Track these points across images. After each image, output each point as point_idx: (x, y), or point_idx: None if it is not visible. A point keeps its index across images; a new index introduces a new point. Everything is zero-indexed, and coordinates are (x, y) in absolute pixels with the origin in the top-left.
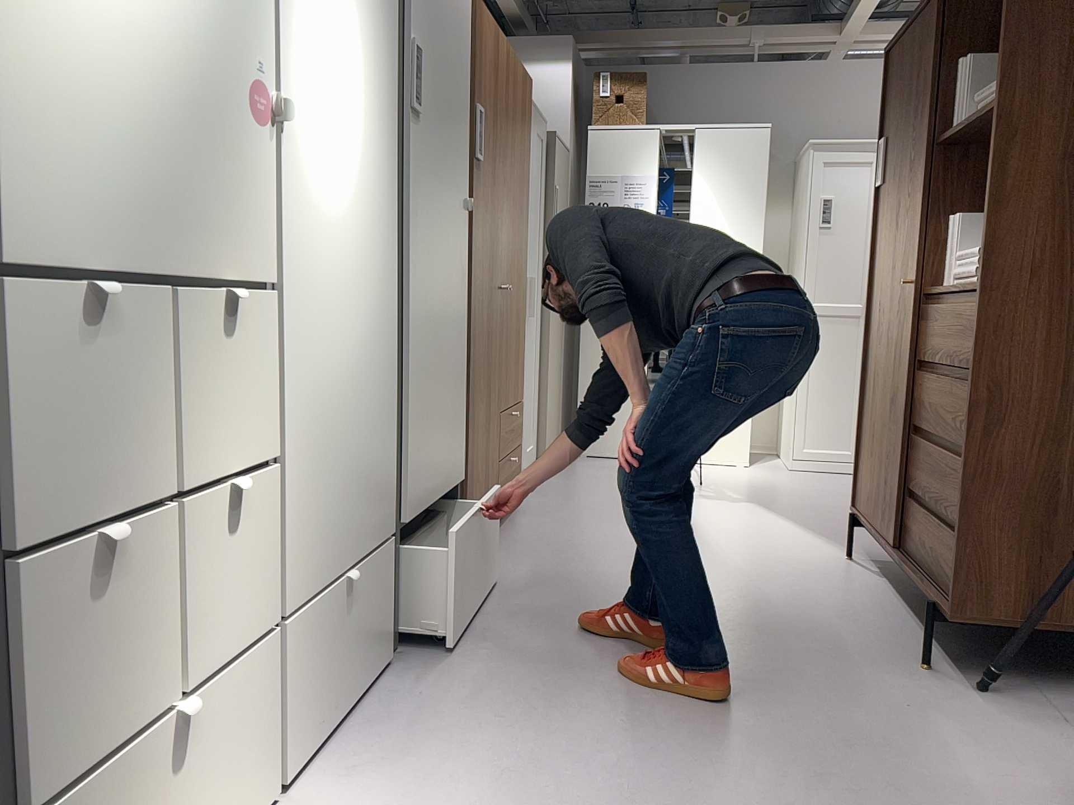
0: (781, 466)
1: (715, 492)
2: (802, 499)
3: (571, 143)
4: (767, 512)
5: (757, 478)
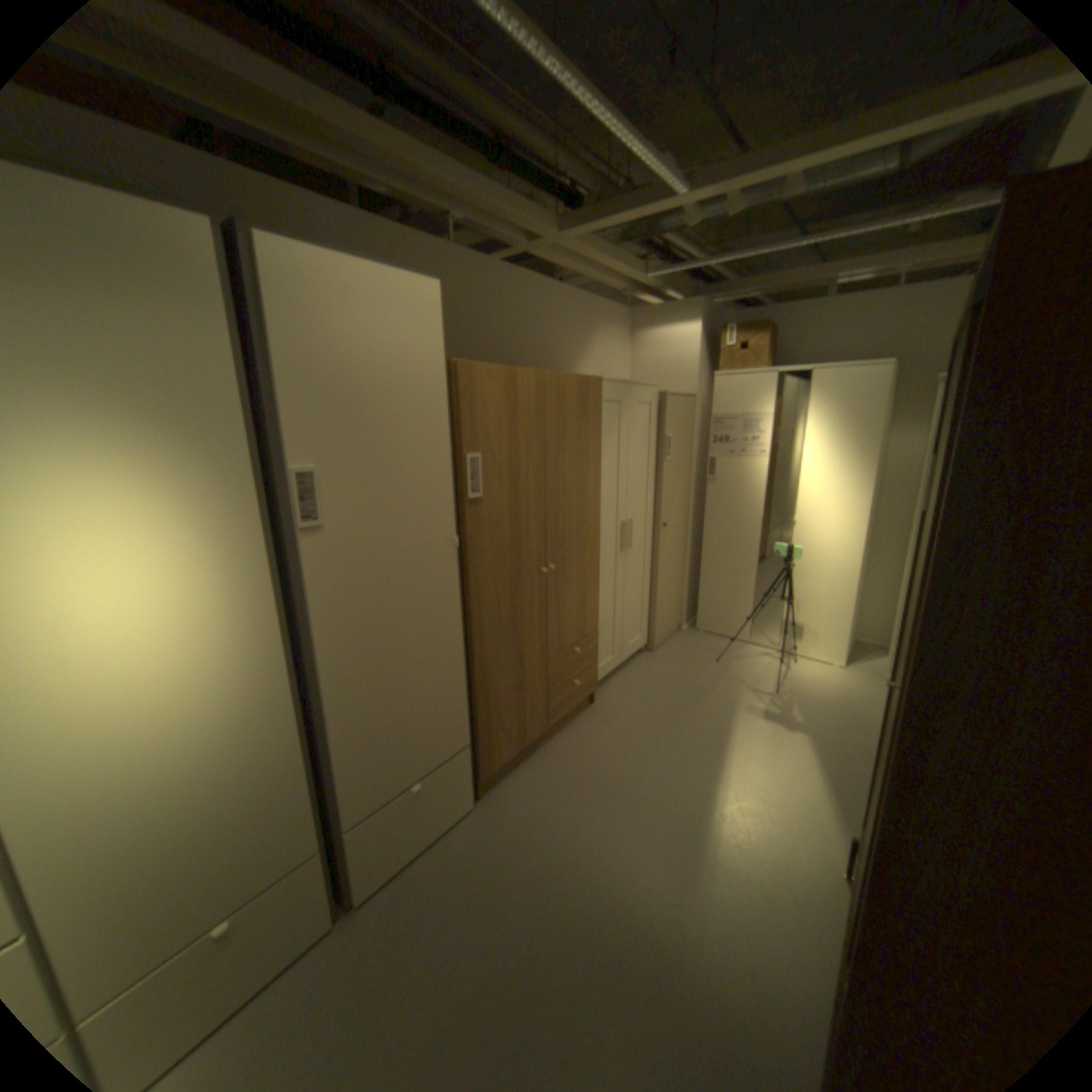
0: (881, 672)
1: (783, 707)
2: (868, 737)
3: (700, 387)
4: (812, 756)
5: (842, 689)
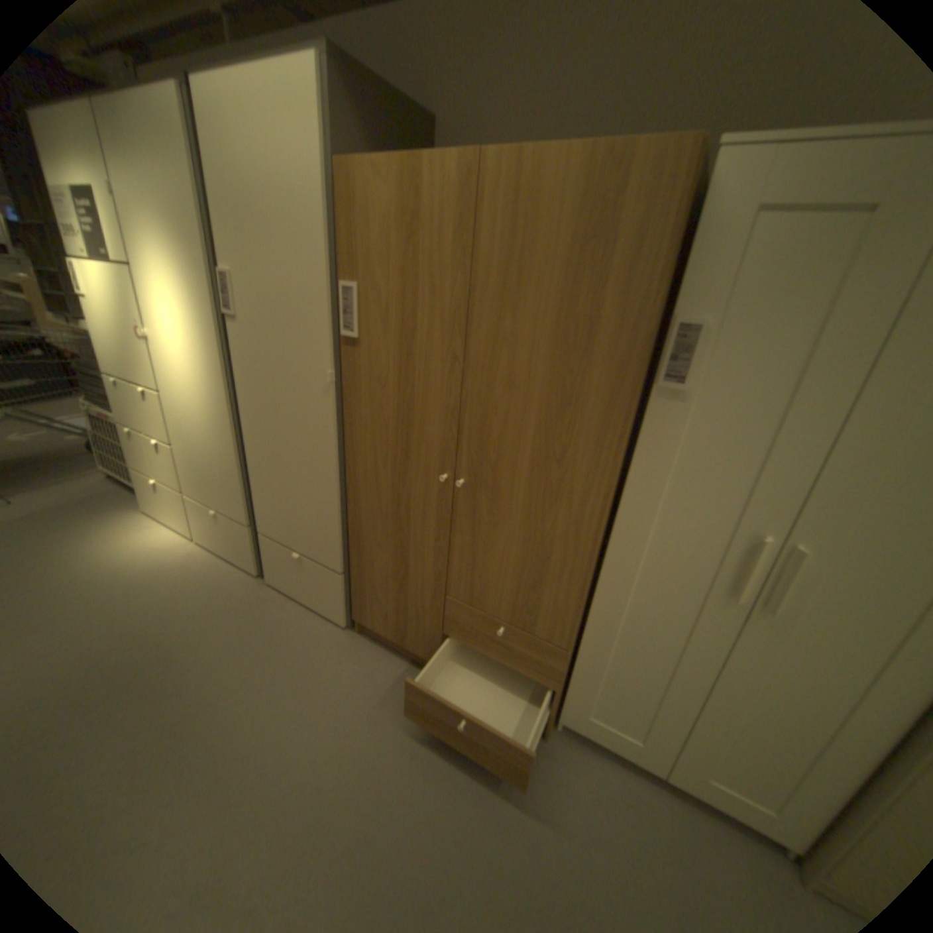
0: None
1: None
2: None
3: None
4: None
5: None
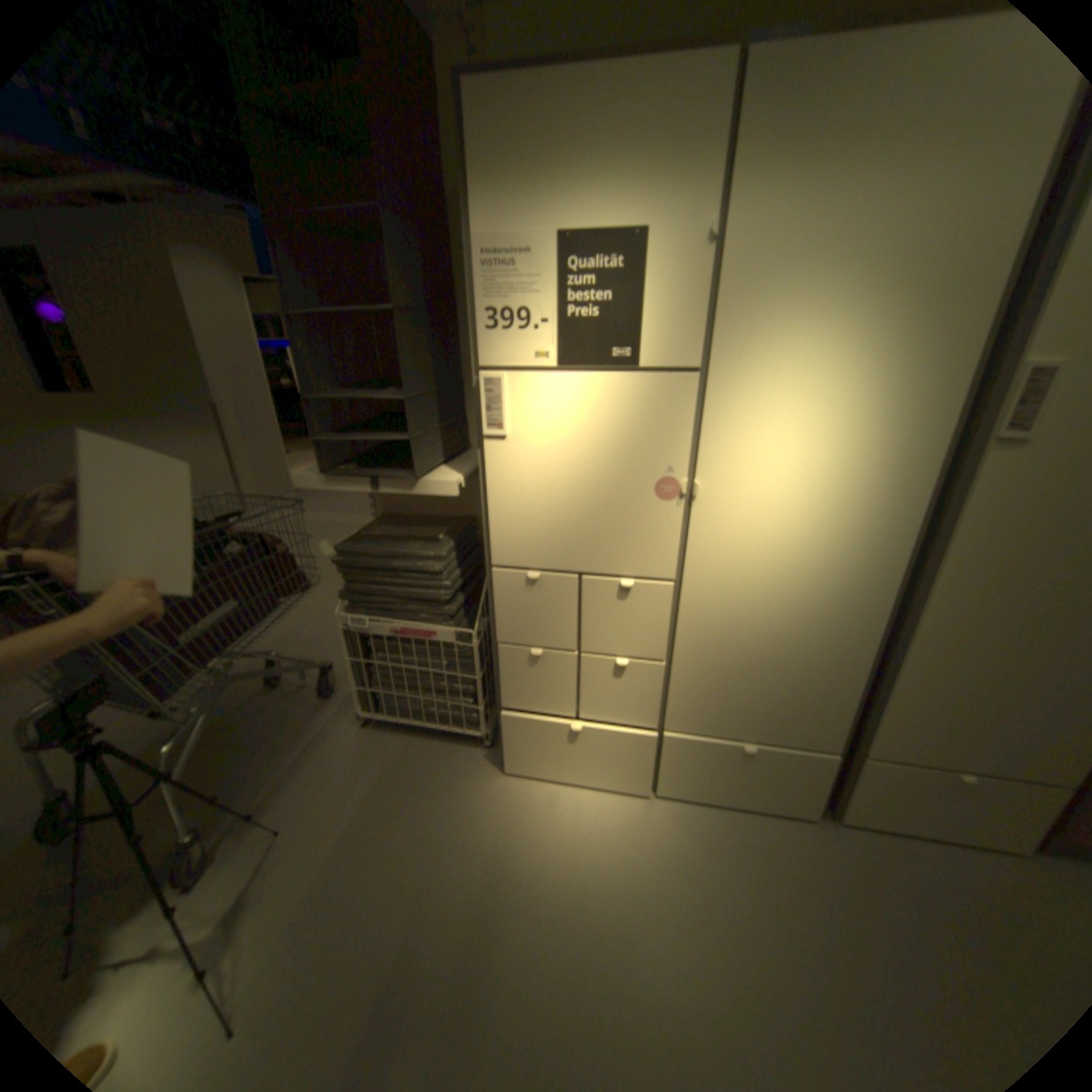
0: None
1: None
2: None
3: None
4: None
5: None
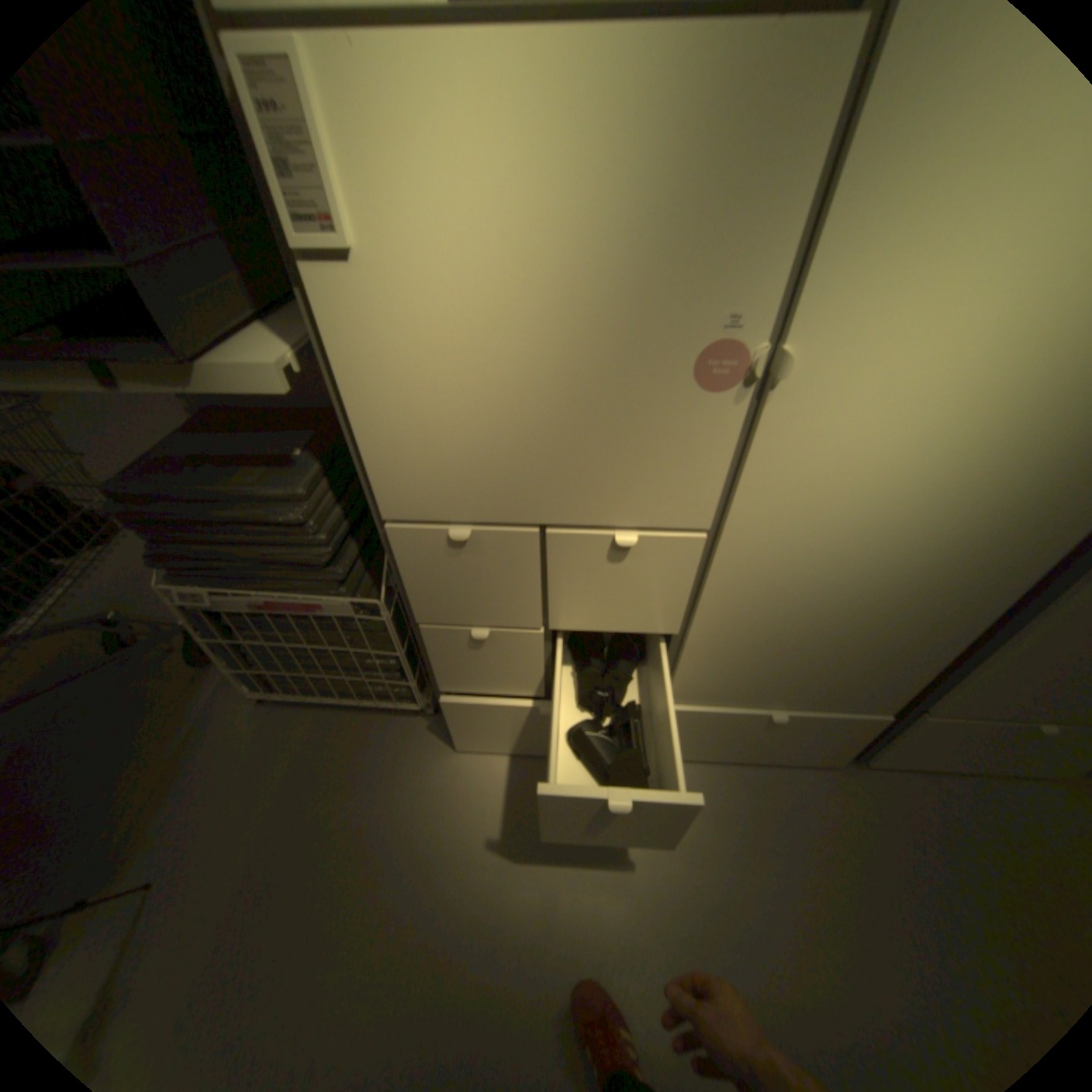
0: None
1: None
2: None
3: None
4: None
5: None
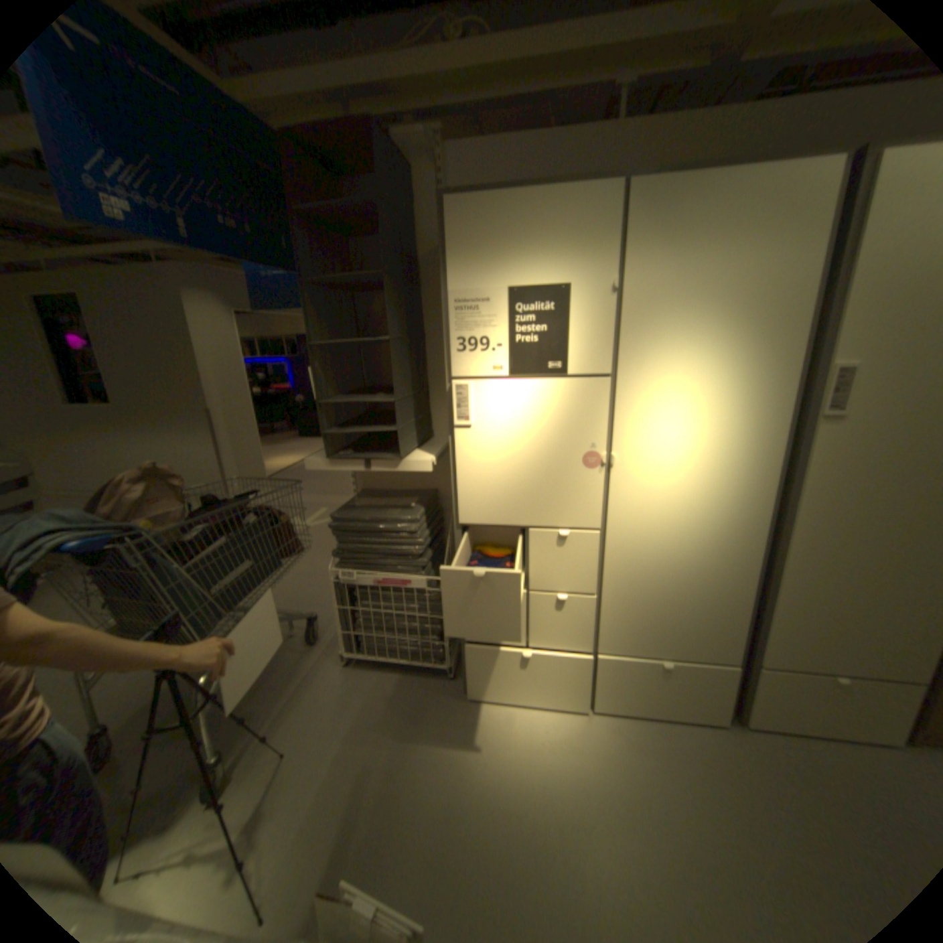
0: None
1: None
2: None
3: None
4: None
5: None
